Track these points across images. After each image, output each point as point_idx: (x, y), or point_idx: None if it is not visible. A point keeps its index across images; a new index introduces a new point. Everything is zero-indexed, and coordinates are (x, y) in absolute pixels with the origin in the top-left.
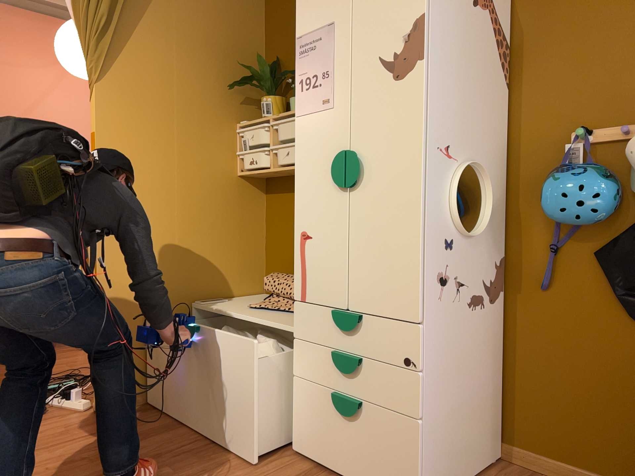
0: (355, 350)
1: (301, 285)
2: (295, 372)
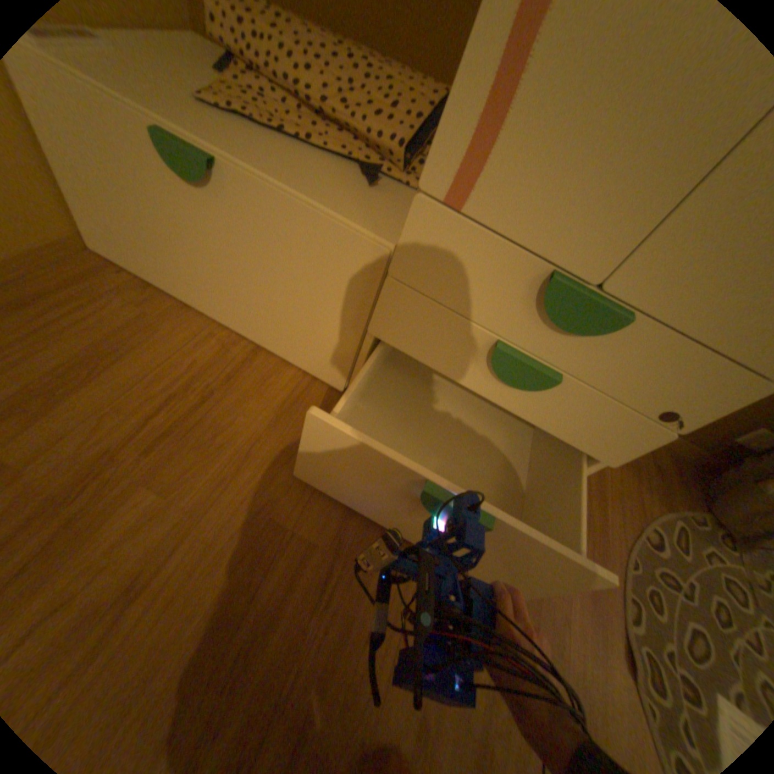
0: (554, 355)
1: (467, 153)
2: (373, 325)
